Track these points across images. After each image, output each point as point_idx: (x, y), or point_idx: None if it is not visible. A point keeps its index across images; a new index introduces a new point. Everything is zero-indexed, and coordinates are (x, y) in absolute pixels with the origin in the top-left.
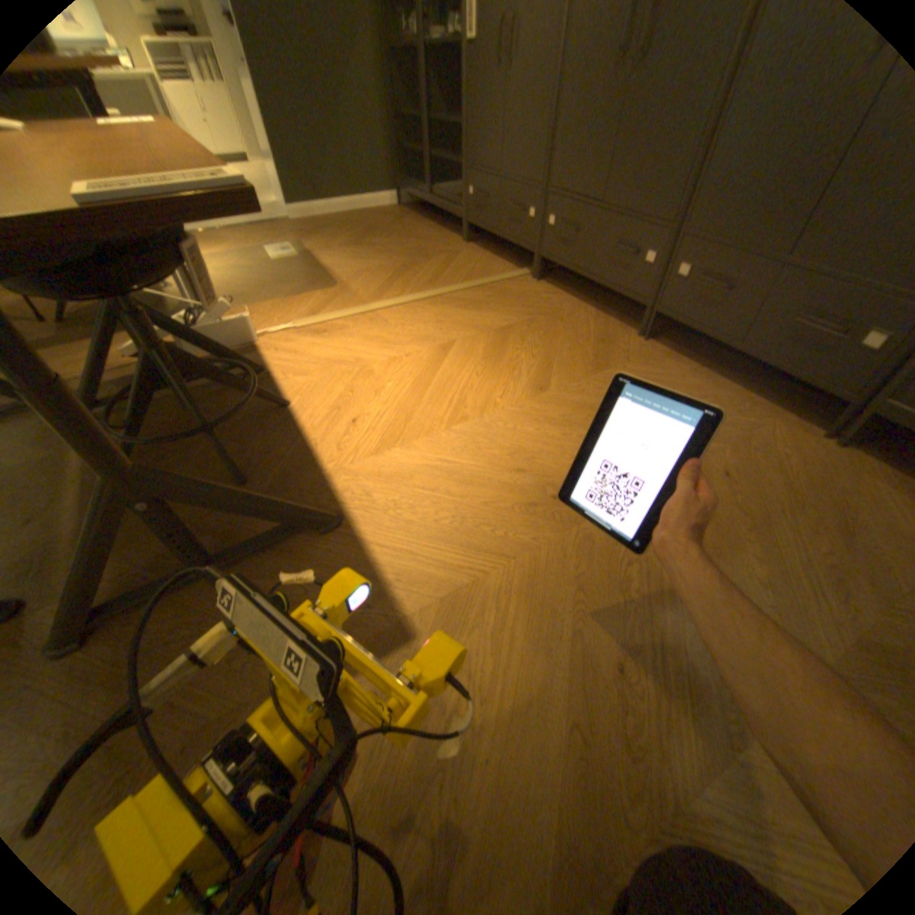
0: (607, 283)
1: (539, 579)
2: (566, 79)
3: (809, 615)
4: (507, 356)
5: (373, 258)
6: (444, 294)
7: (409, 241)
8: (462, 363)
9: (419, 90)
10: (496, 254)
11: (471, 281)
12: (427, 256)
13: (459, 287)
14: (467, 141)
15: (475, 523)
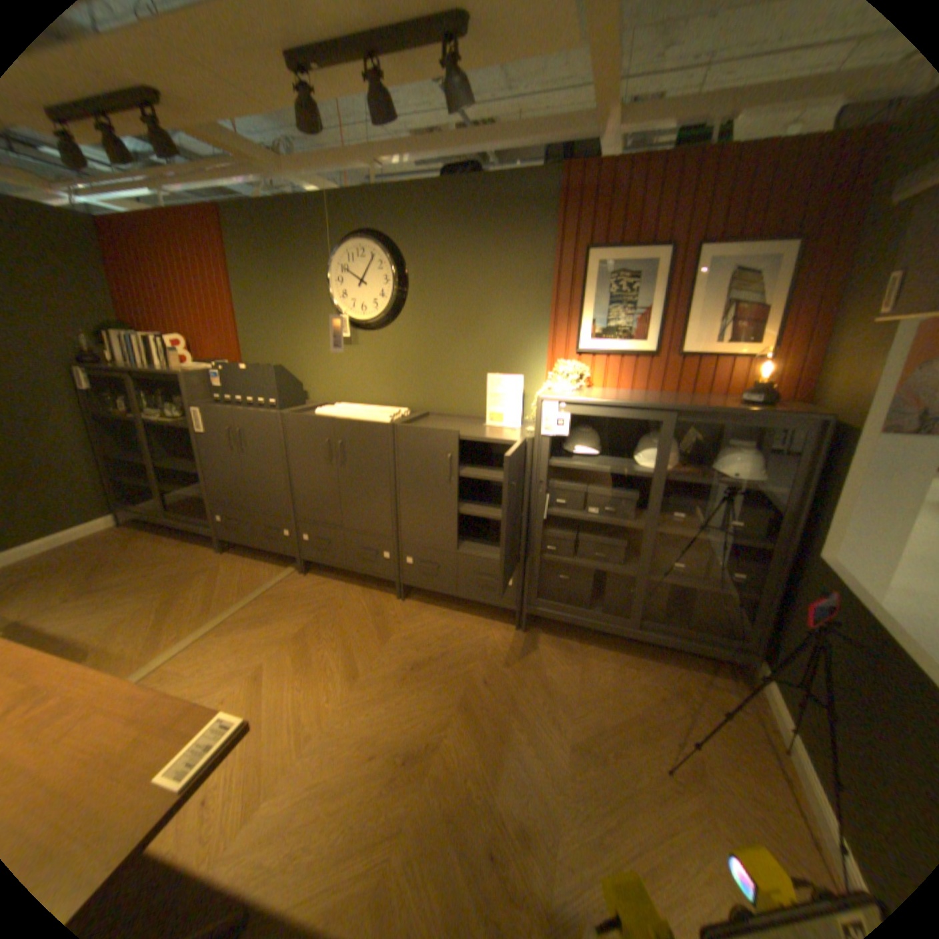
0: (363, 572)
1: (421, 836)
2: (292, 462)
3: (549, 749)
4: (313, 659)
5: (120, 603)
6: (225, 619)
7: (154, 568)
8: (279, 684)
9: (135, 442)
10: (255, 558)
11: (245, 595)
12: (184, 580)
13: (237, 606)
14: (207, 487)
15: (360, 826)
